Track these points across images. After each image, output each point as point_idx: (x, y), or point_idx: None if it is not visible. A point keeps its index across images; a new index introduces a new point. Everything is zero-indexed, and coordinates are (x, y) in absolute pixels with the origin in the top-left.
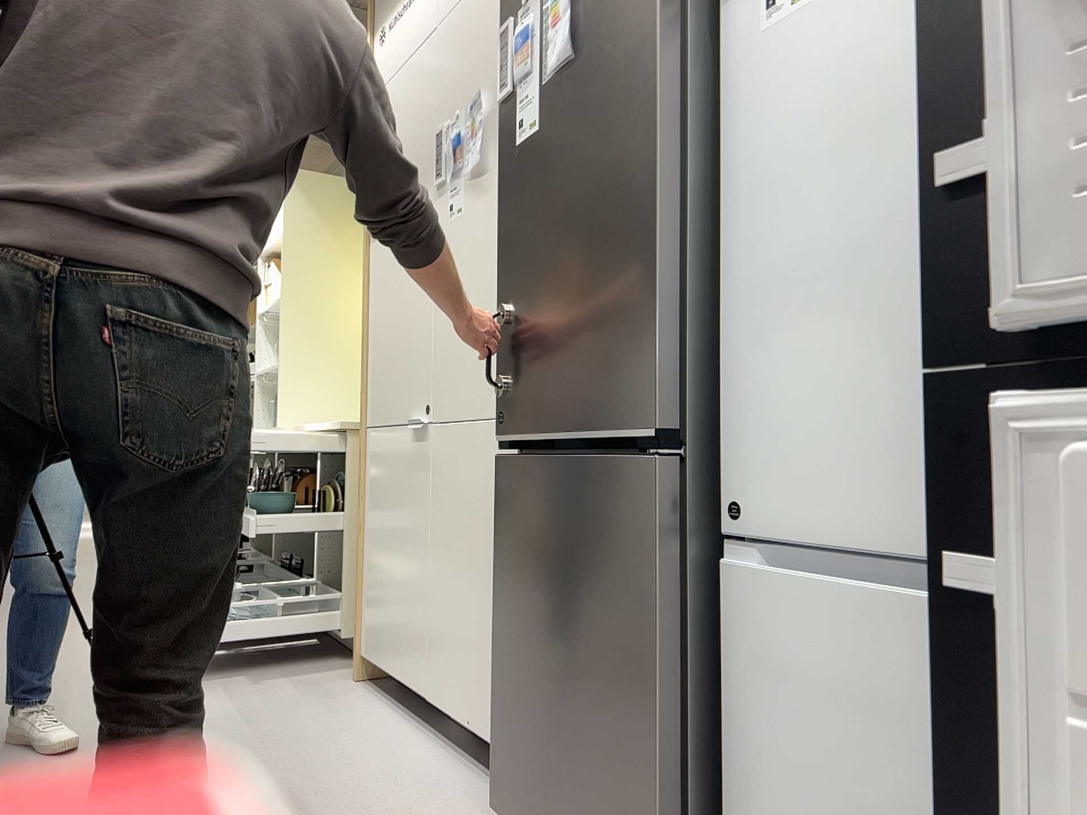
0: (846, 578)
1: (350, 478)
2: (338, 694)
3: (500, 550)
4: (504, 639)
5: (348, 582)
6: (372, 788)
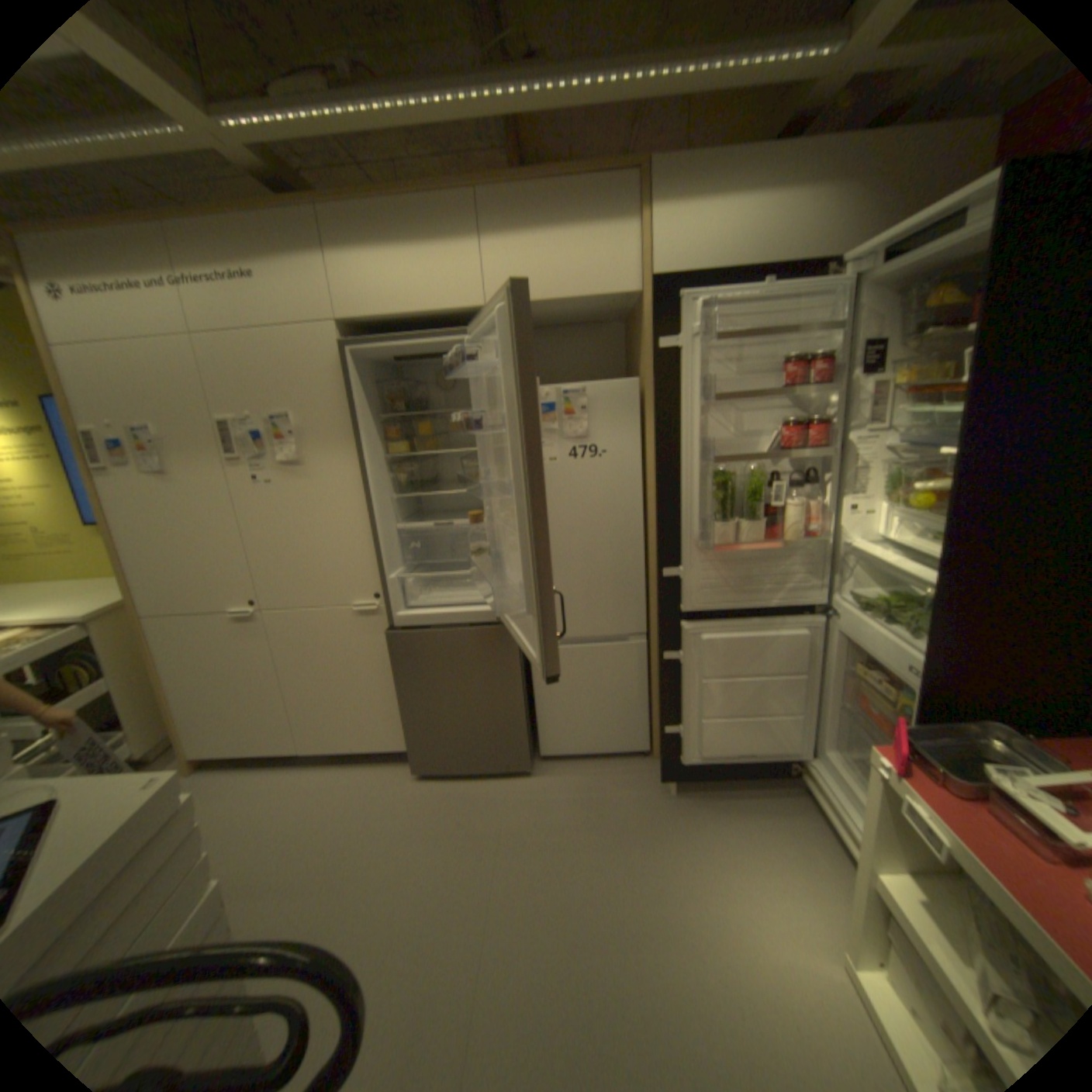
0: (573, 642)
1: (104, 652)
2: (194, 789)
3: (399, 671)
4: (411, 707)
5: (129, 721)
6: (330, 808)
